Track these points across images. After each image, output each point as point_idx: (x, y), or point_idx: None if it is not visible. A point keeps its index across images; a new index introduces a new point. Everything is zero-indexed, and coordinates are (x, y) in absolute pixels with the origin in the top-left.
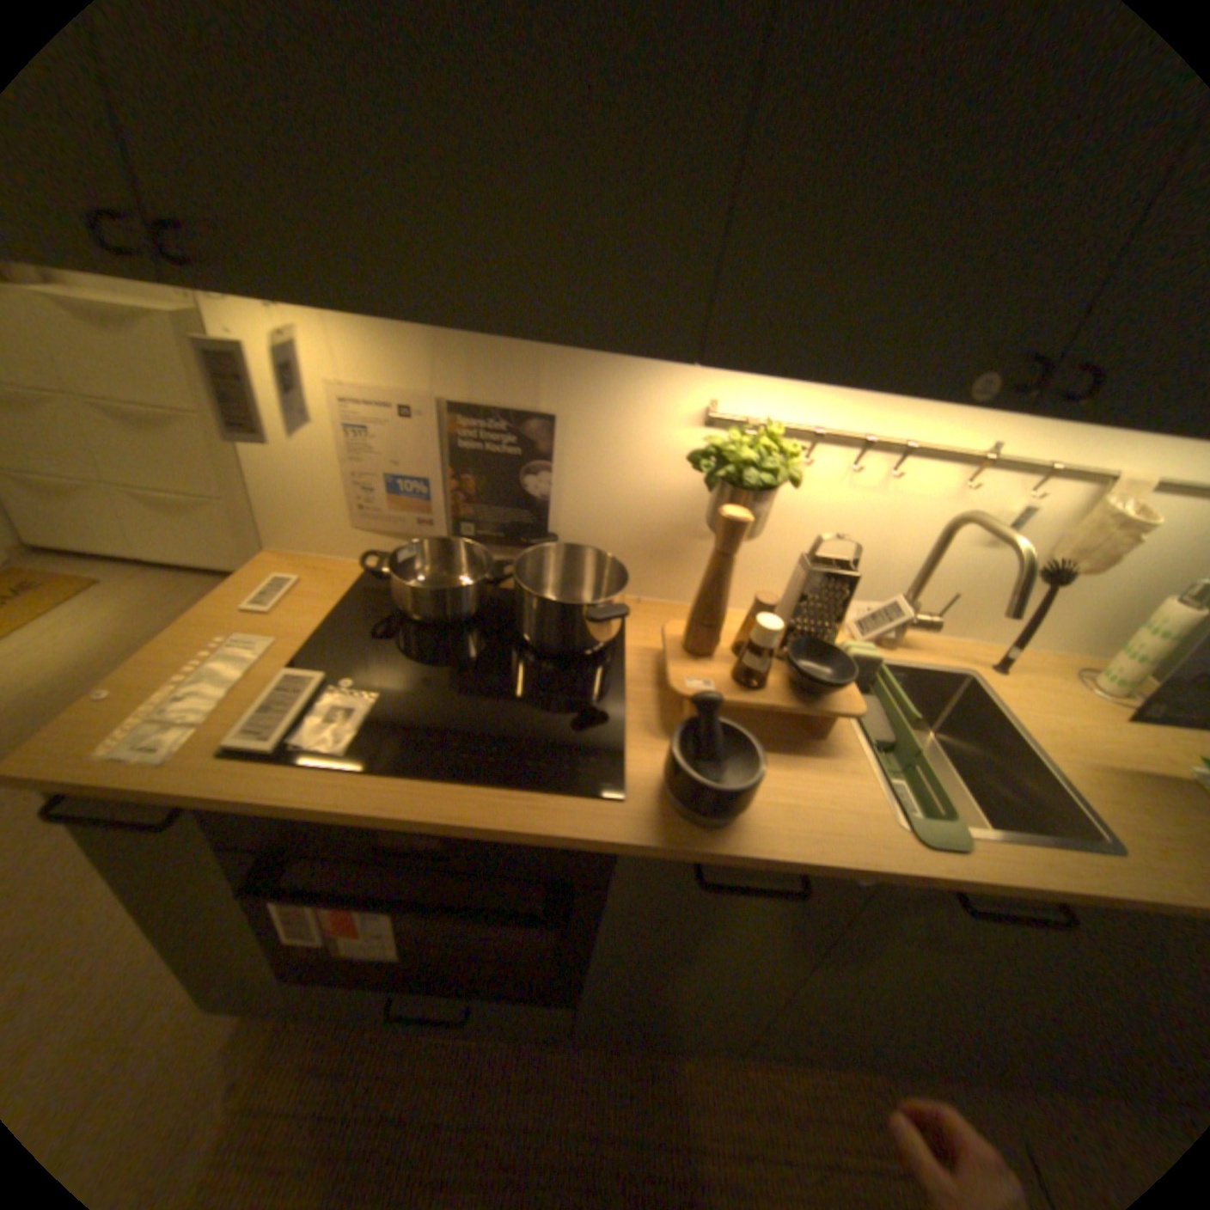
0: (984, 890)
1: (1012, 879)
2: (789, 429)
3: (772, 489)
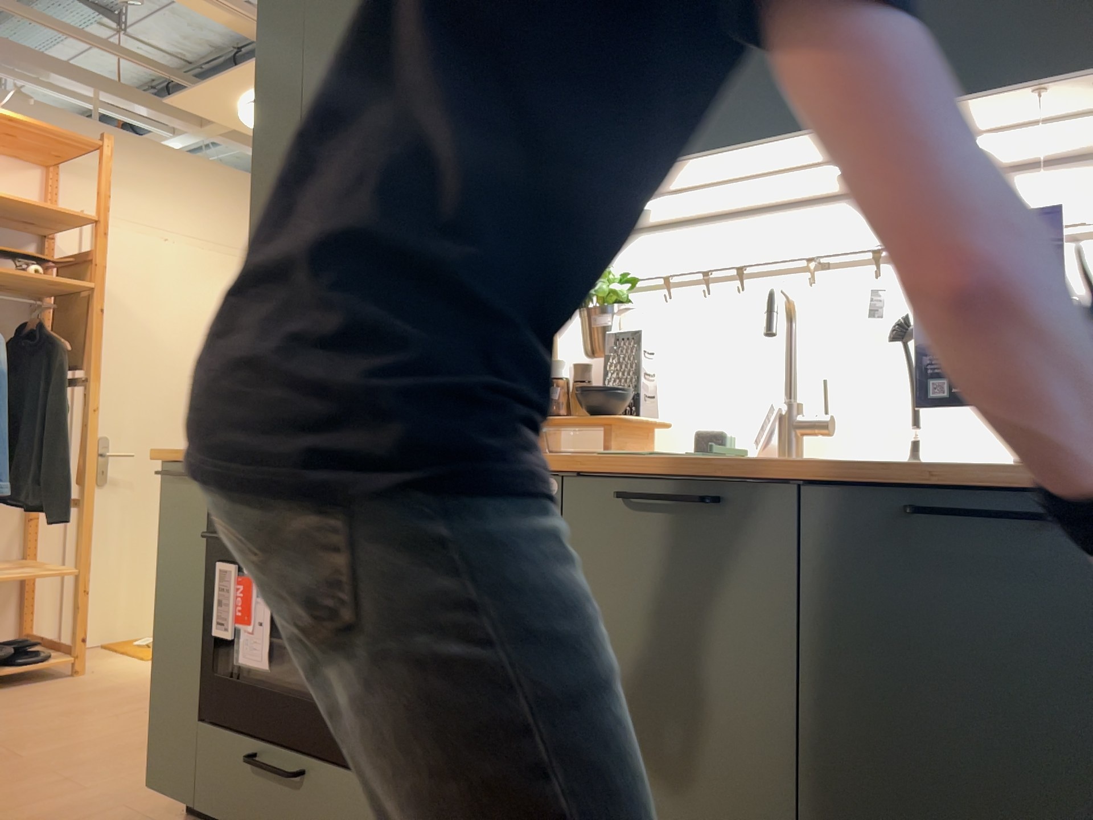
0: (622, 467)
1: (661, 468)
2: (640, 277)
3: (616, 309)
